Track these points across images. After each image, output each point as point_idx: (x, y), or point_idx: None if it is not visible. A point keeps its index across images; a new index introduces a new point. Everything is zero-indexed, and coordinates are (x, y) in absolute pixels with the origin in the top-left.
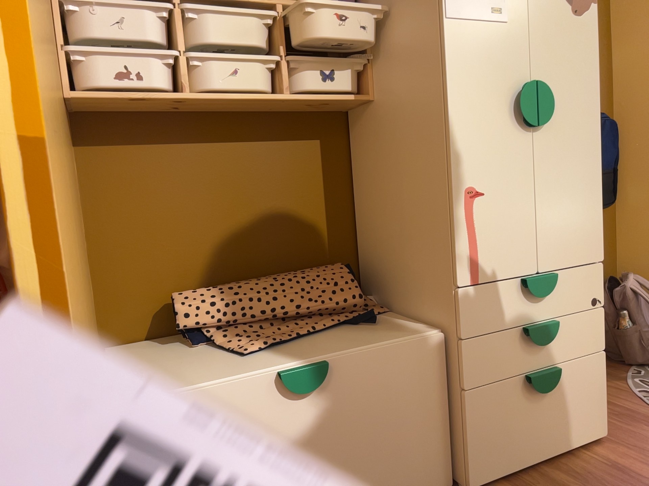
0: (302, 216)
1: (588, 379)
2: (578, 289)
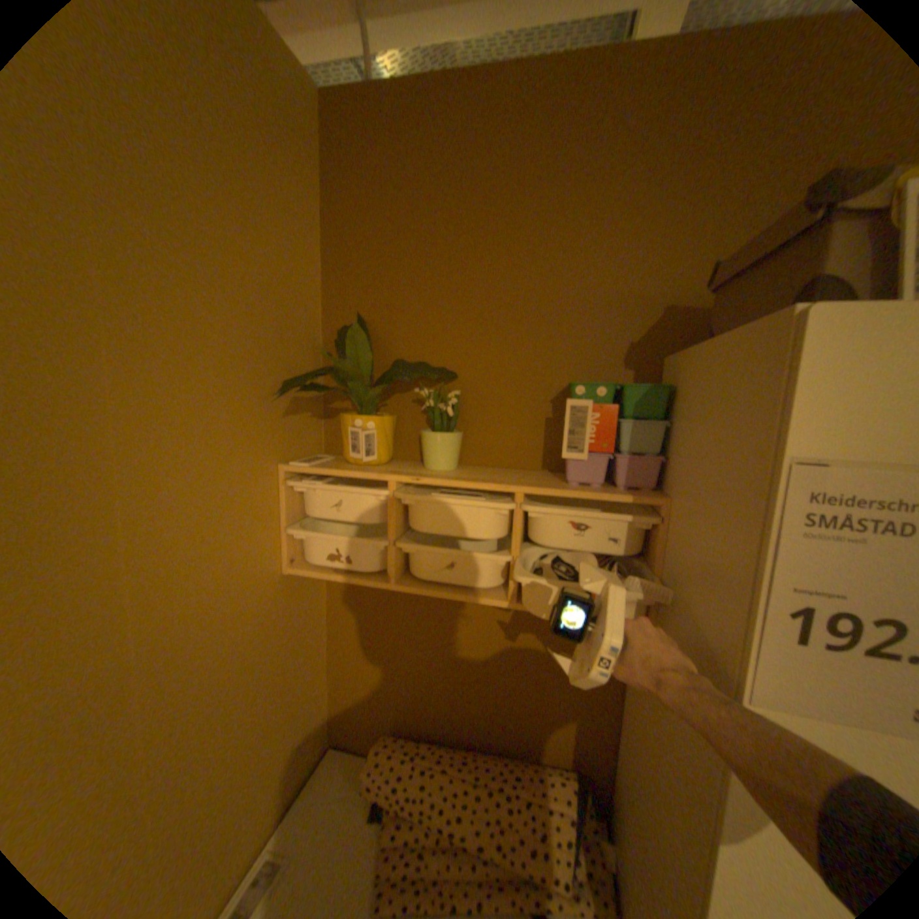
0: (544, 698)
1: None
2: None
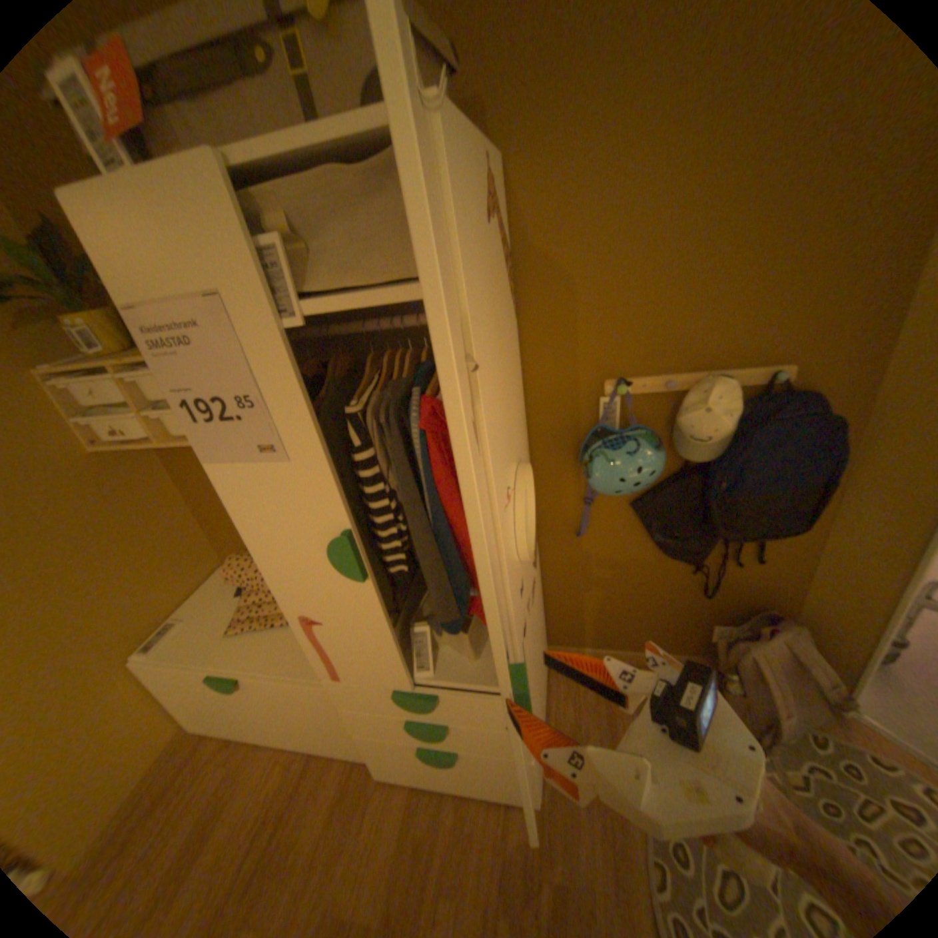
0: None
1: (505, 773)
2: (481, 716)
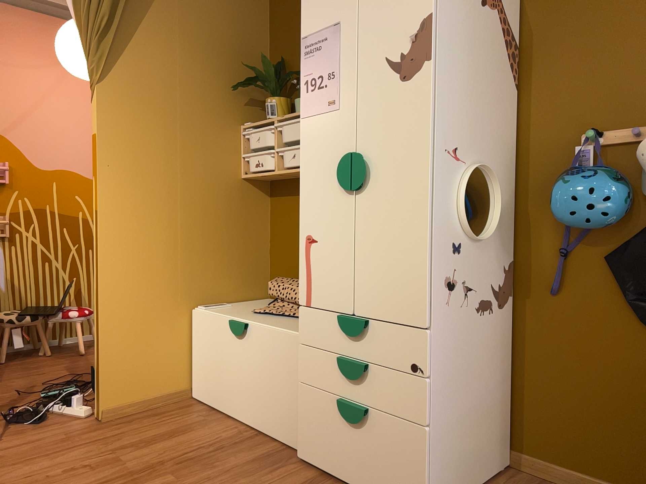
0: None
1: (402, 445)
2: (395, 348)
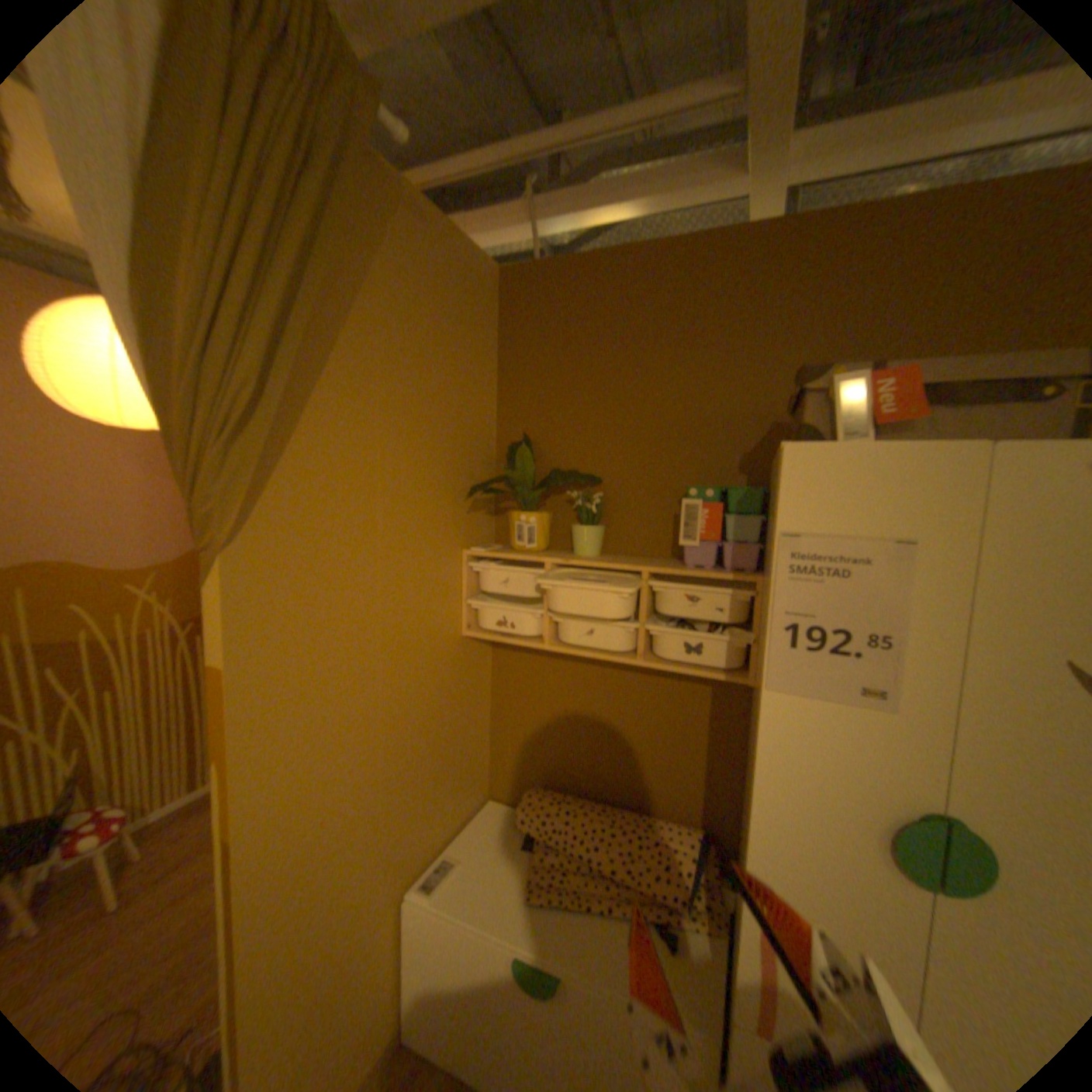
0: (676, 761)
1: None
2: None
